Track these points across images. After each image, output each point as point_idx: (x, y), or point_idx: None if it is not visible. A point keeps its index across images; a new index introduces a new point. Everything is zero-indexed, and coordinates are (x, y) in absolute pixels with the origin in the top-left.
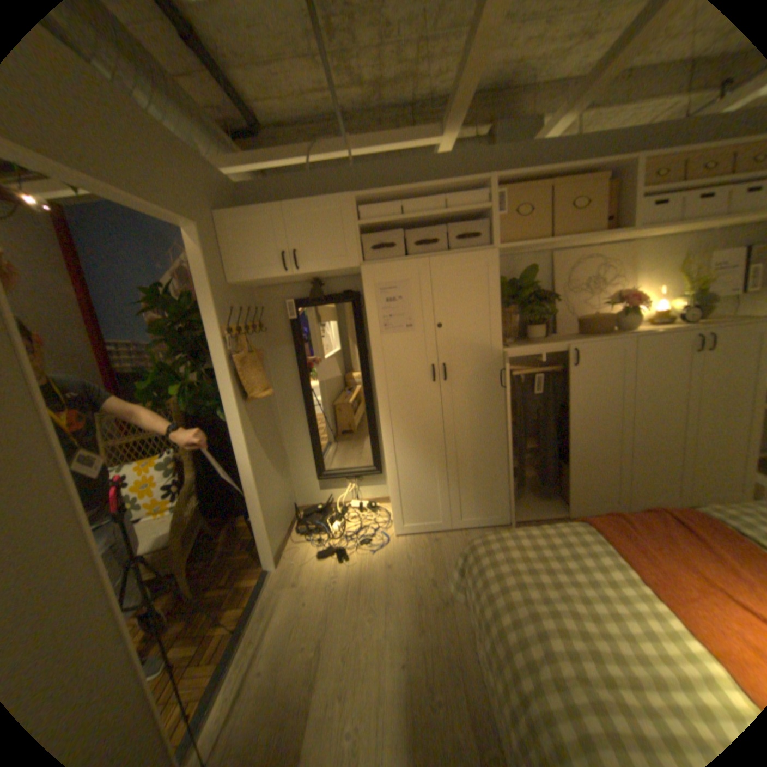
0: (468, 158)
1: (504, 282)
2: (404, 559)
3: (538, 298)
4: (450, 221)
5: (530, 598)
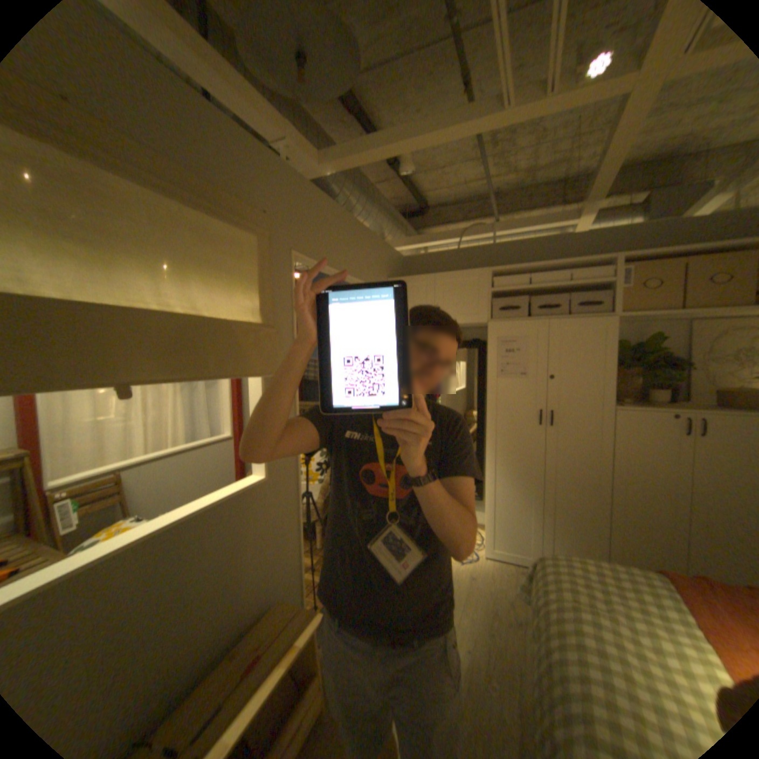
0: (602, 236)
1: (627, 345)
2: (488, 579)
3: (667, 364)
4: (575, 290)
5: (577, 600)
